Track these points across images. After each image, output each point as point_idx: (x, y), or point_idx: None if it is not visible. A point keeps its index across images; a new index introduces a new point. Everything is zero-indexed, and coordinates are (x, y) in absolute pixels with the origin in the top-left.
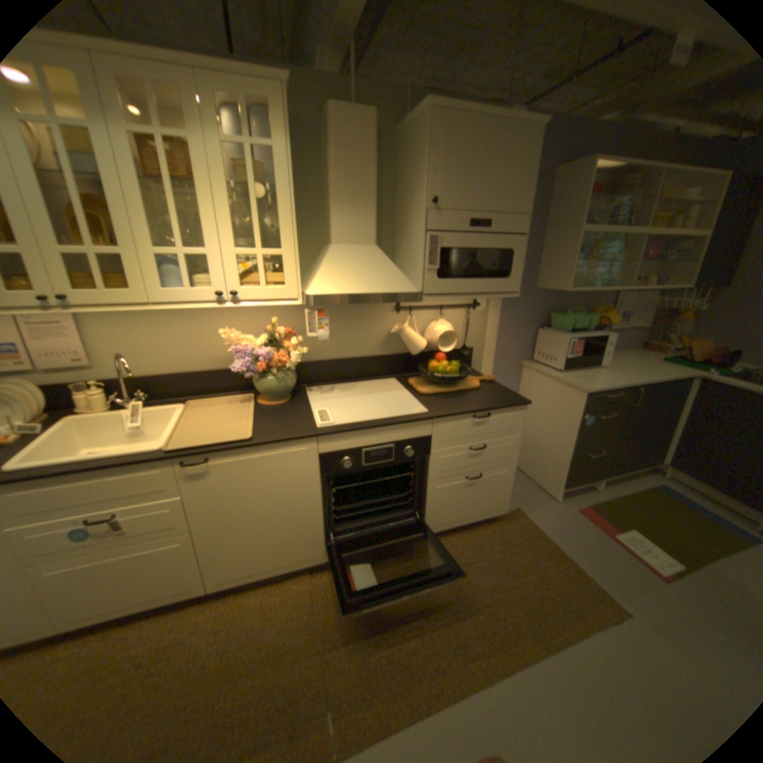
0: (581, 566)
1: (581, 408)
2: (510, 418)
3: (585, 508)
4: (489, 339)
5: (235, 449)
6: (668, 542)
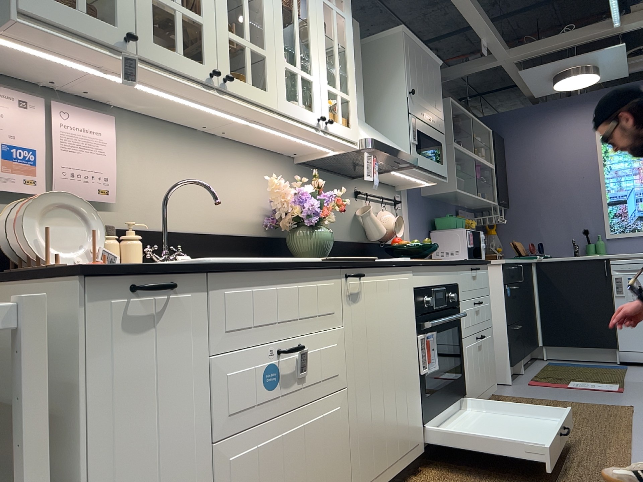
0: (575, 400)
1: (501, 279)
2: (485, 275)
3: (529, 381)
4: (407, 238)
5: (377, 266)
6: (592, 378)
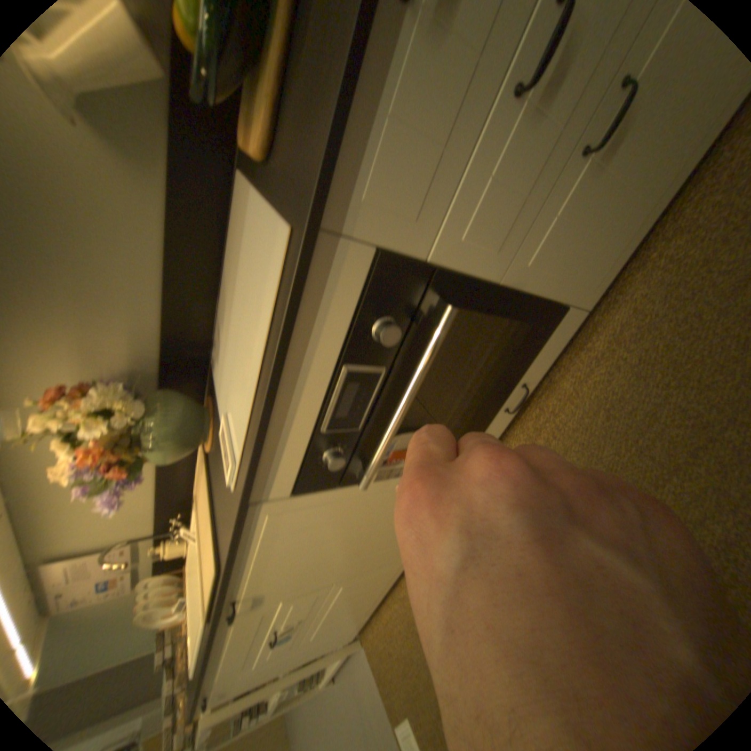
0: None
1: None
2: None
3: None
4: None
5: (230, 588)
6: None
